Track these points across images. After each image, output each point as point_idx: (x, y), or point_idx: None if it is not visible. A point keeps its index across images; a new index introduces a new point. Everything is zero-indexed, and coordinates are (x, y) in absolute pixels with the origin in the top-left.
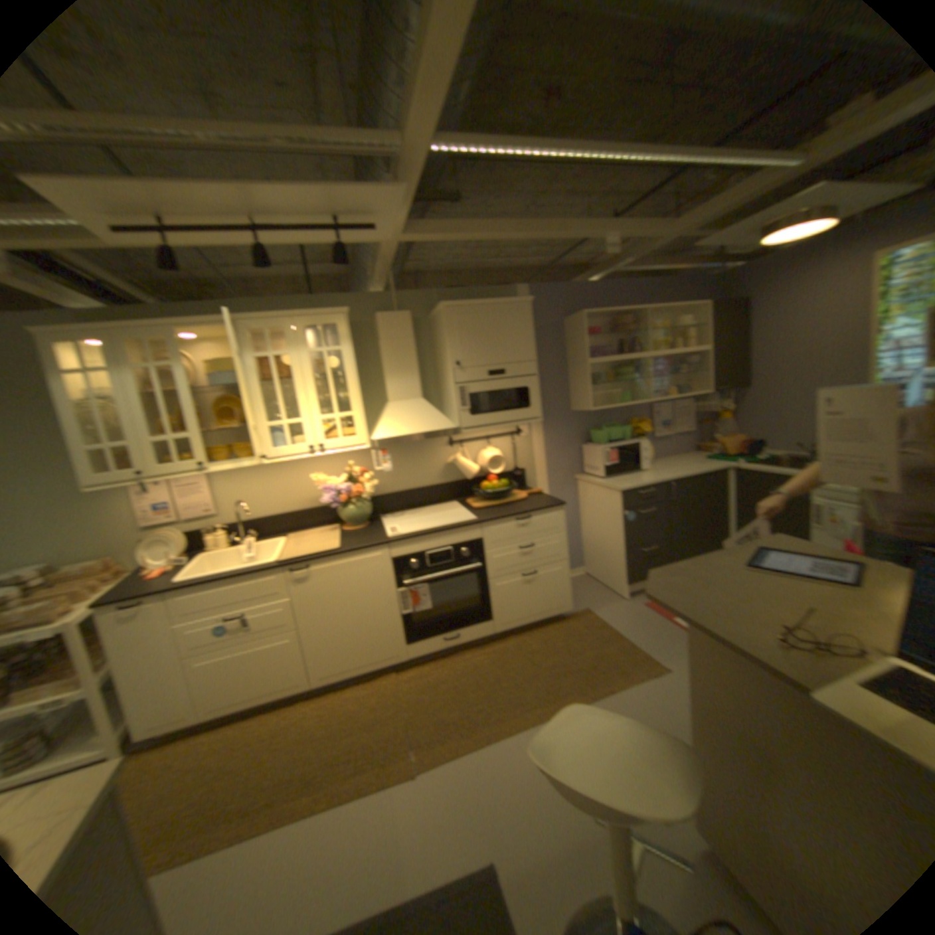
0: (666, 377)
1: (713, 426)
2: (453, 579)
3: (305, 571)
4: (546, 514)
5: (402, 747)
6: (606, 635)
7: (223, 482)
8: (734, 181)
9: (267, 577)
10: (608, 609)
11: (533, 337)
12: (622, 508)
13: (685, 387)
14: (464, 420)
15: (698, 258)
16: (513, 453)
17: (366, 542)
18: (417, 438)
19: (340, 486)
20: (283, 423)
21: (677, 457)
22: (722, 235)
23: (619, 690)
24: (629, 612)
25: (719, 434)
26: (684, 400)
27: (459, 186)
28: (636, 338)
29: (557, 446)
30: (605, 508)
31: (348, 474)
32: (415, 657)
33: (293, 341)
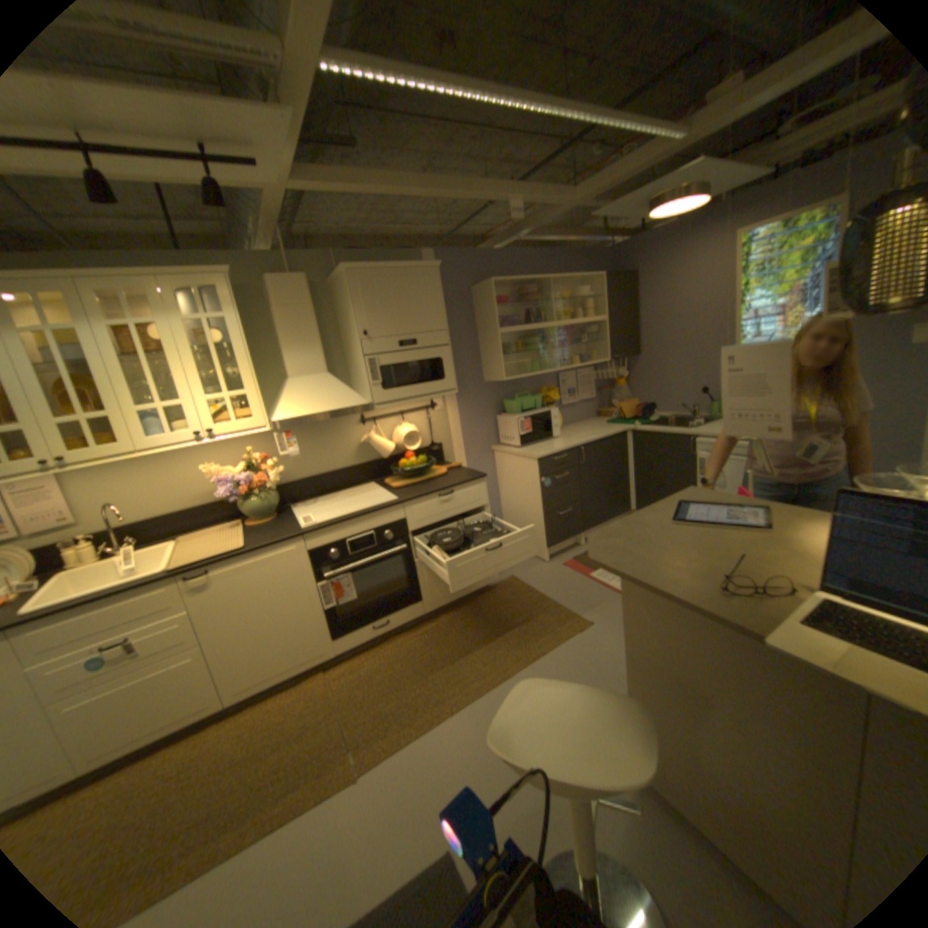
0: (567, 347)
1: (609, 392)
2: (375, 564)
3: (200, 577)
4: (467, 487)
5: (335, 750)
6: (530, 598)
7: (75, 483)
8: (625, 151)
9: (149, 591)
10: (529, 573)
11: (441, 304)
12: (537, 475)
13: (584, 356)
14: (375, 394)
15: (589, 231)
16: (428, 428)
17: (273, 536)
18: (322, 417)
19: (234, 476)
20: (153, 406)
21: (580, 423)
22: (614, 206)
23: (548, 649)
24: (548, 573)
25: (615, 400)
26: (584, 369)
27: (350, 129)
28: (540, 308)
29: (470, 418)
30: (520, 476)
31: (244, 462)
32: (340, 651)
33: (155, 305)
